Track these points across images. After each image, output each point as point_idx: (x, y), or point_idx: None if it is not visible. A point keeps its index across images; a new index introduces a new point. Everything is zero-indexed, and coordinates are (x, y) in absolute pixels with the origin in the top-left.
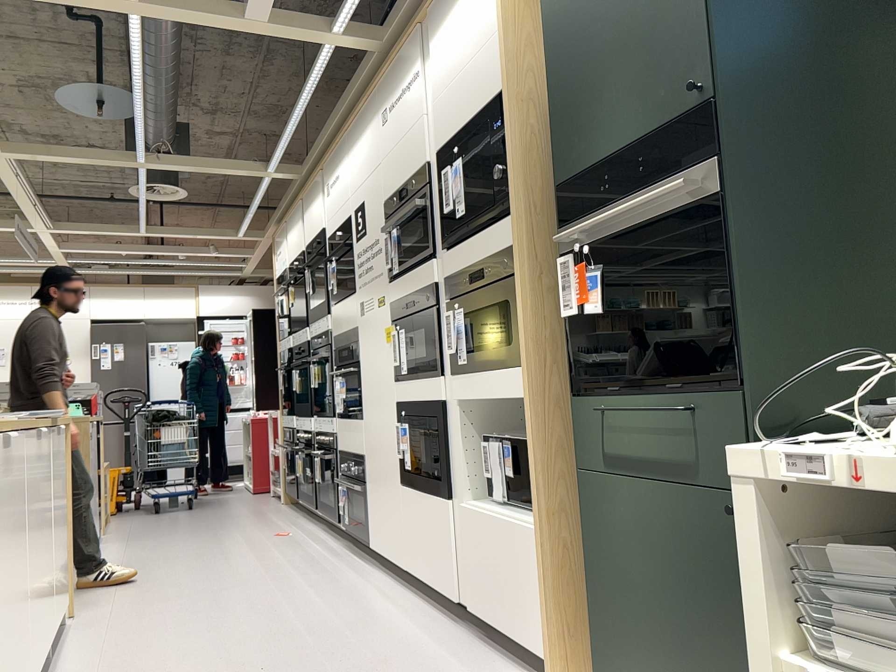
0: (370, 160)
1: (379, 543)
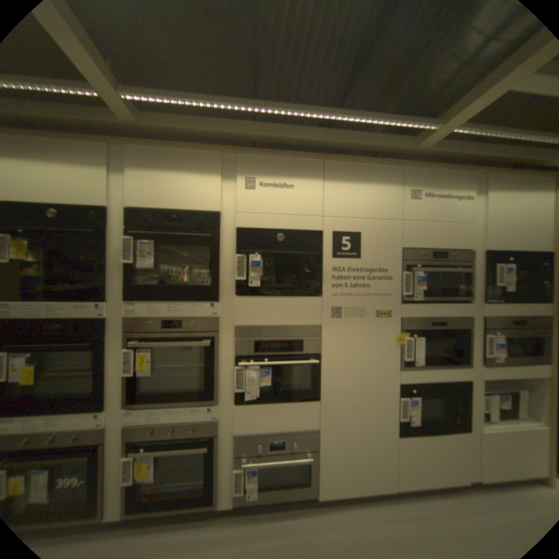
0: (381, 210)
1: (345, 490)
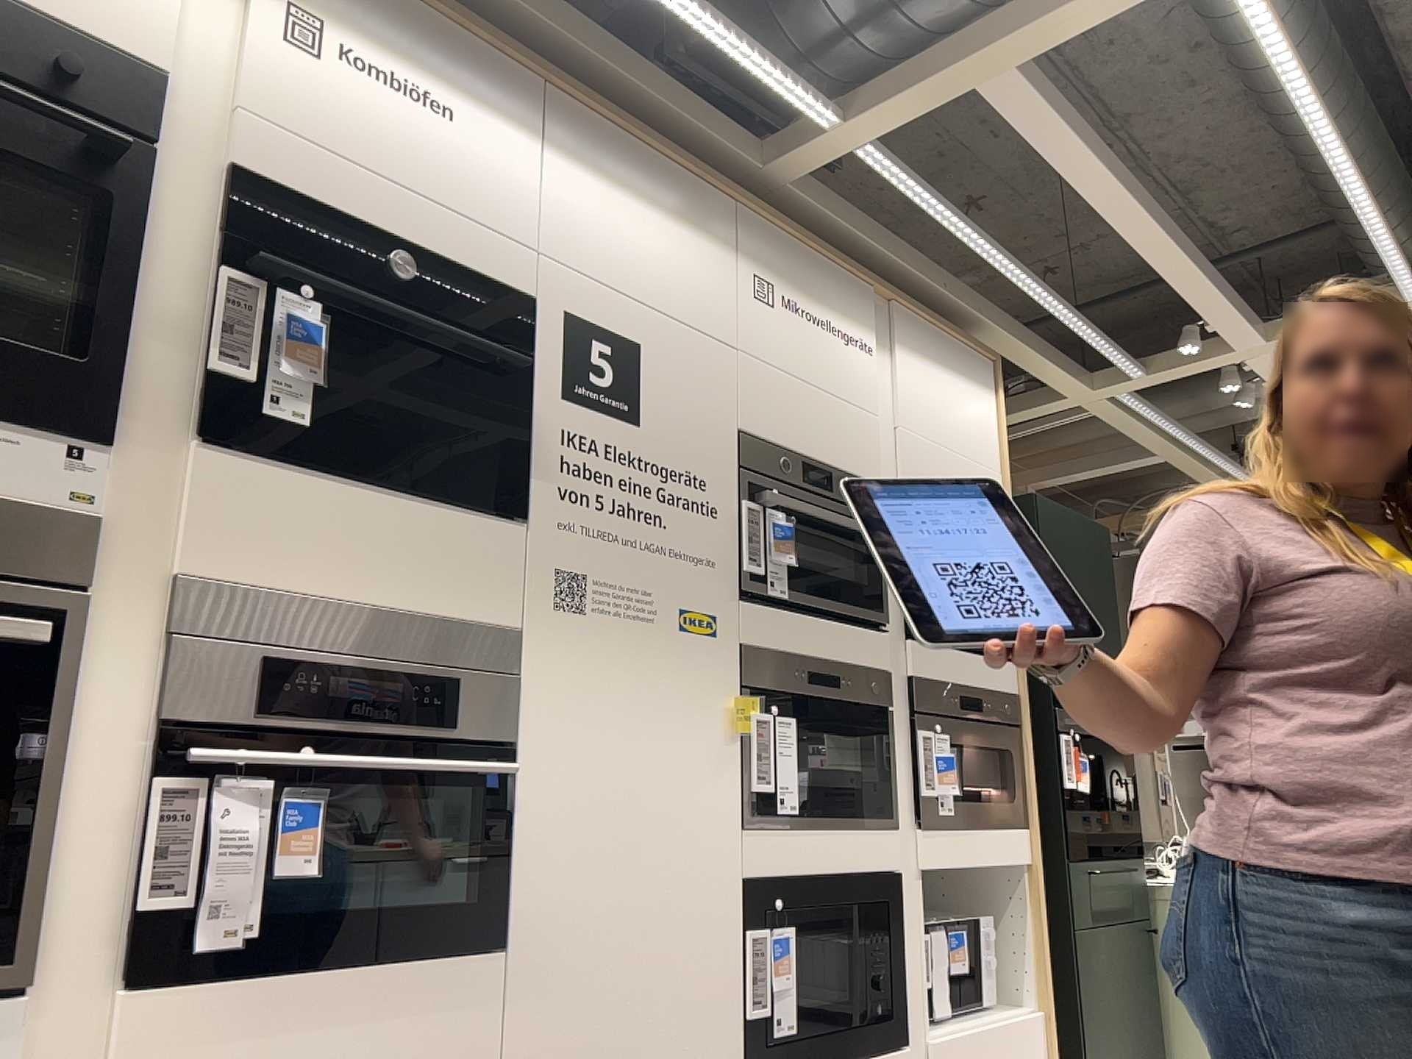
0: (691, 298)
1: None
